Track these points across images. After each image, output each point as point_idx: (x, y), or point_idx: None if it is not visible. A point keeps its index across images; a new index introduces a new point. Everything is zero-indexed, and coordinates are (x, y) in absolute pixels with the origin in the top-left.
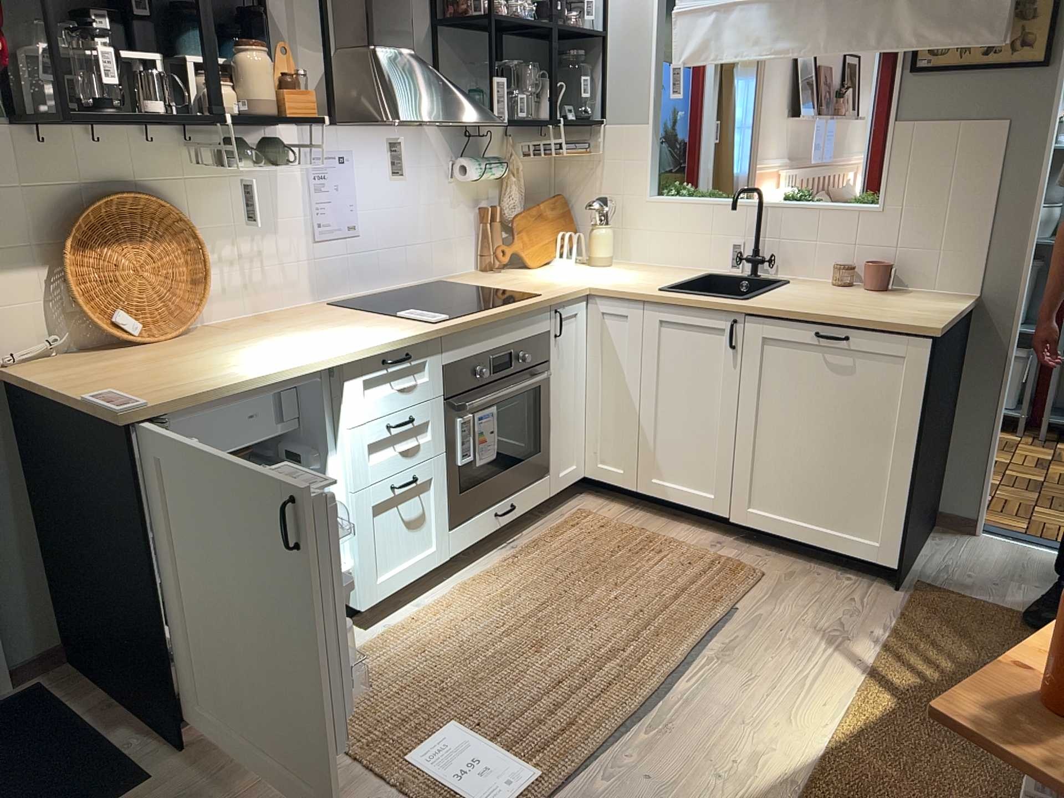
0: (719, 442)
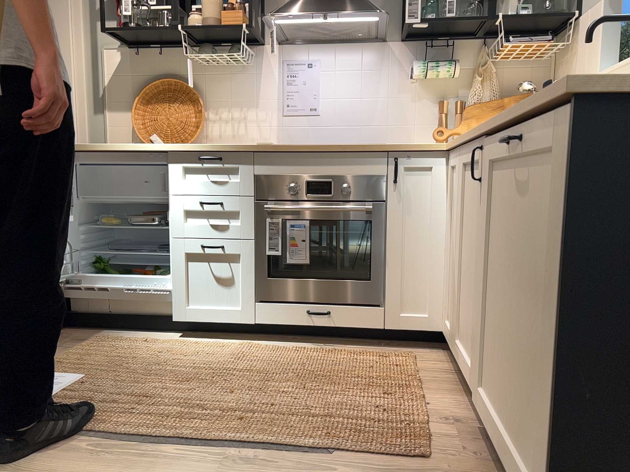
0: (479, 301)
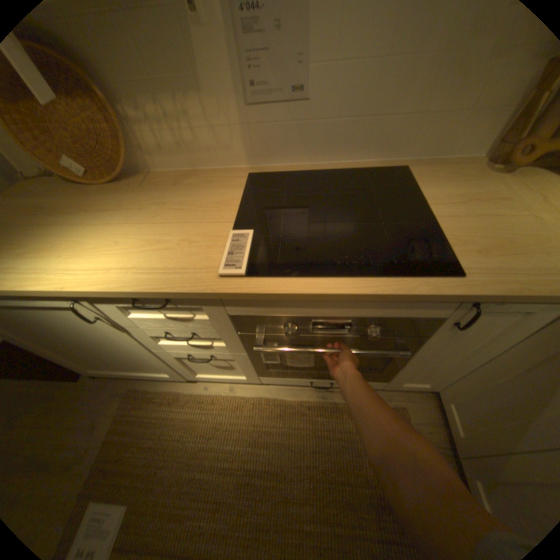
0: None
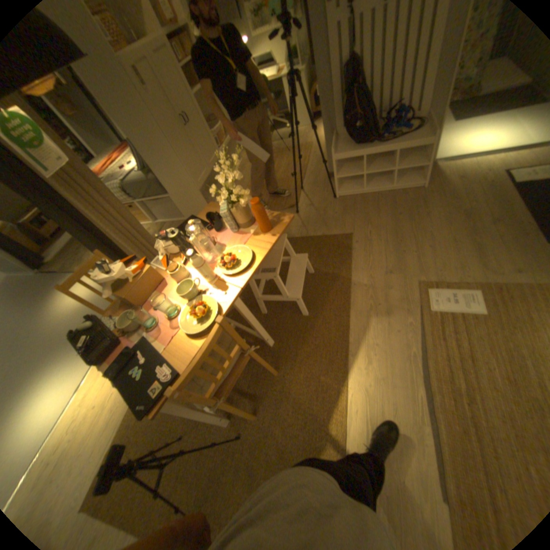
0: None
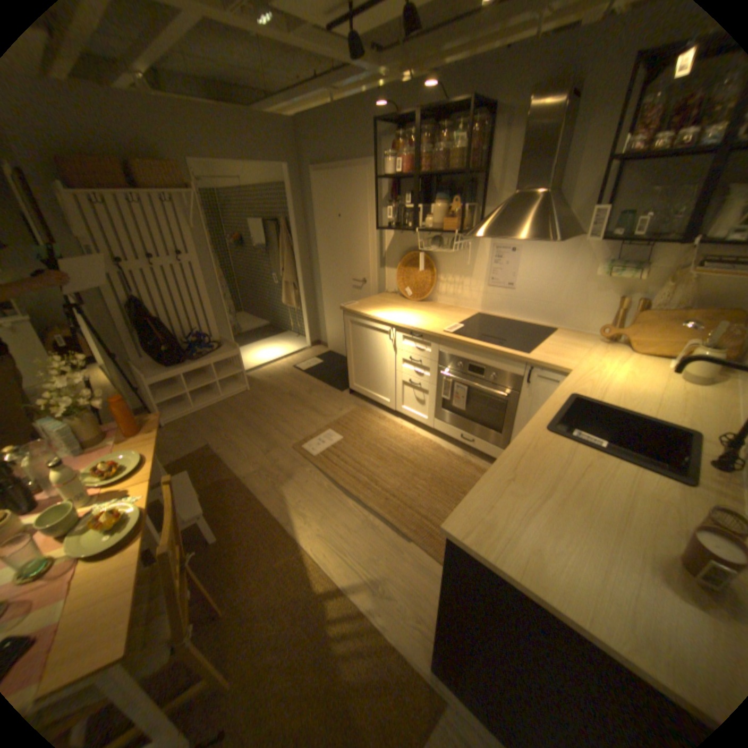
0: None
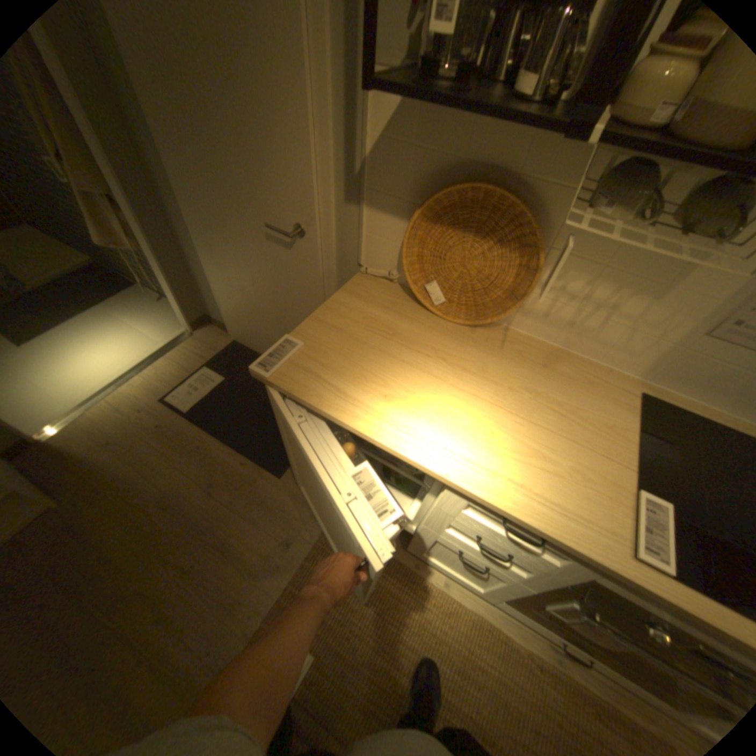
0: None
